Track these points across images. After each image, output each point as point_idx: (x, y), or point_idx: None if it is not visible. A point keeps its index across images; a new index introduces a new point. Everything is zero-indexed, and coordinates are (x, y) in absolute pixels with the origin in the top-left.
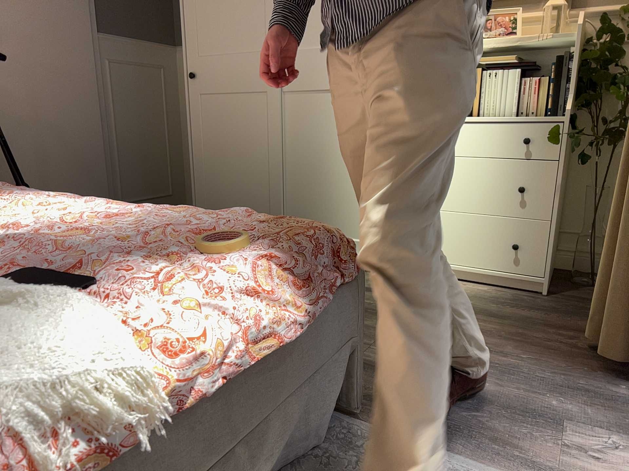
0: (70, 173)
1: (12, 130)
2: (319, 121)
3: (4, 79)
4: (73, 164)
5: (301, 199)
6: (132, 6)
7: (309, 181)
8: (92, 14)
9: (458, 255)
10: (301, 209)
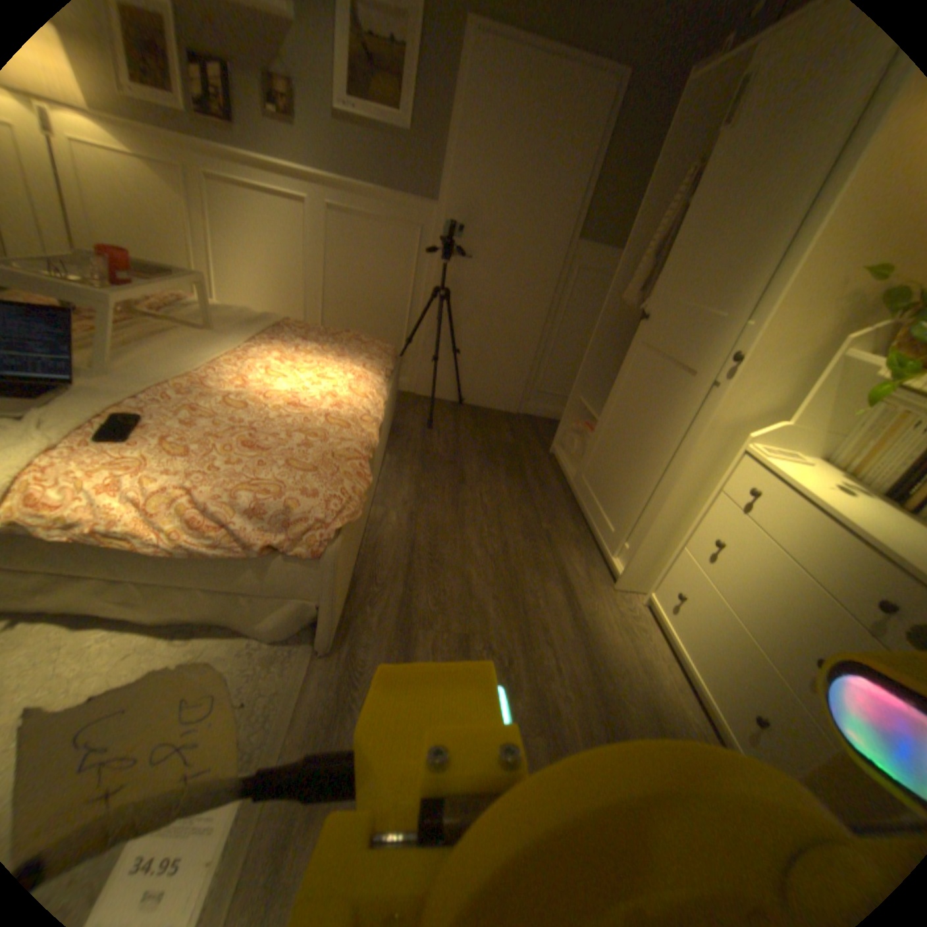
0: (500, 352)
1: (469, 307)
2: (666, 398)
3: (477, 267)
4: (505, 345)
5: (615, 468)
6: (630, 213)
7: (628, 455)
8: (579, 218)
9: (702, 655)
10: (611, 477)
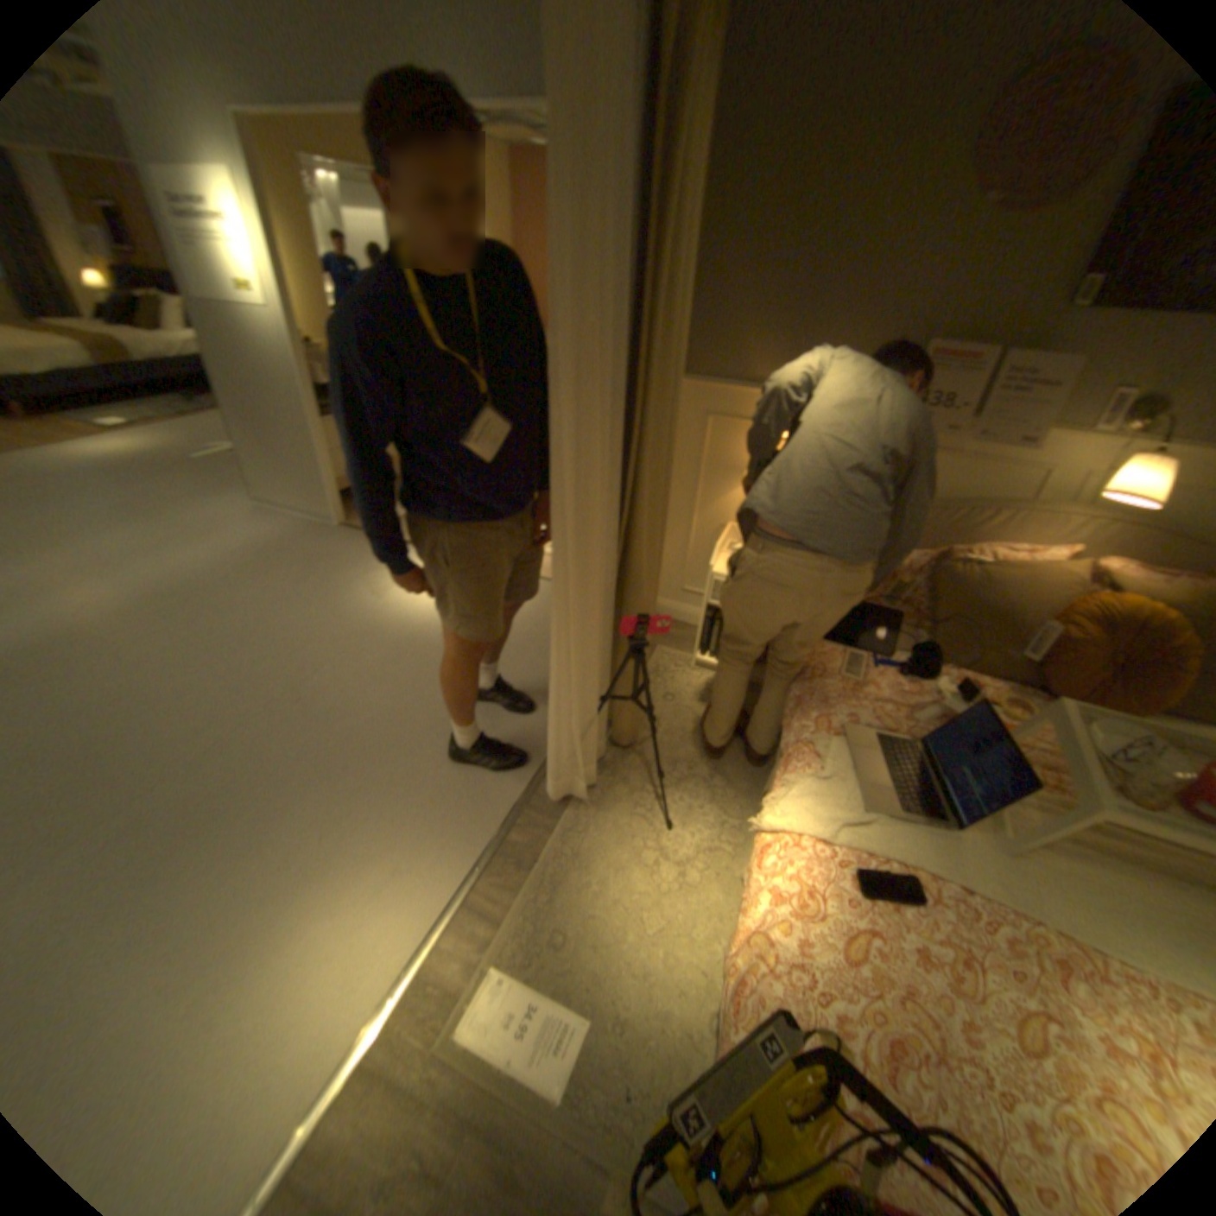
0: None
1: None
2: None
3: None
4: None
5: None
6: None
7: None
8: None
9: None
10: None
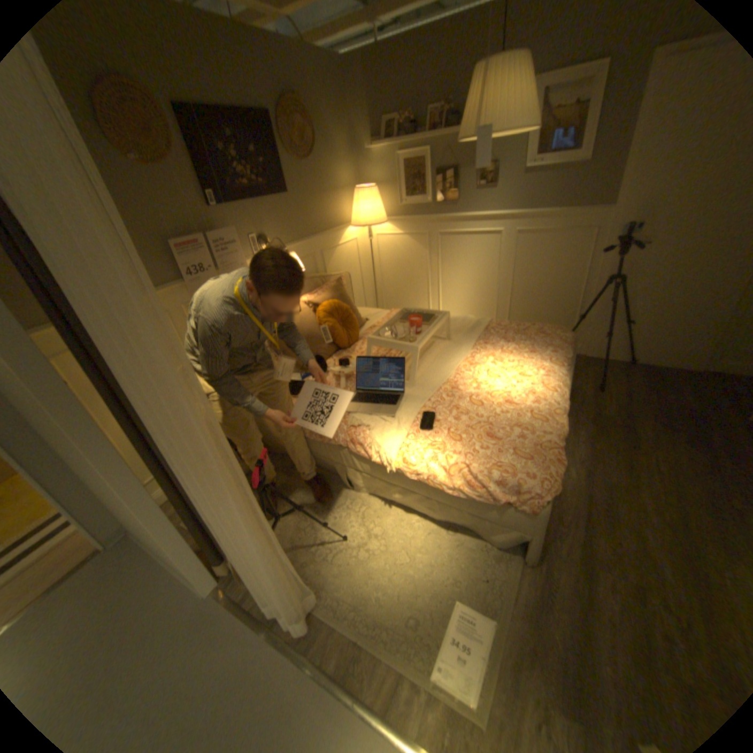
0: (684, 317)
1: (647, 283)
2: None
3: (658, 248)
4: (691, 311)
5: None
6: None
7: None
8: None
9: None
10: None
